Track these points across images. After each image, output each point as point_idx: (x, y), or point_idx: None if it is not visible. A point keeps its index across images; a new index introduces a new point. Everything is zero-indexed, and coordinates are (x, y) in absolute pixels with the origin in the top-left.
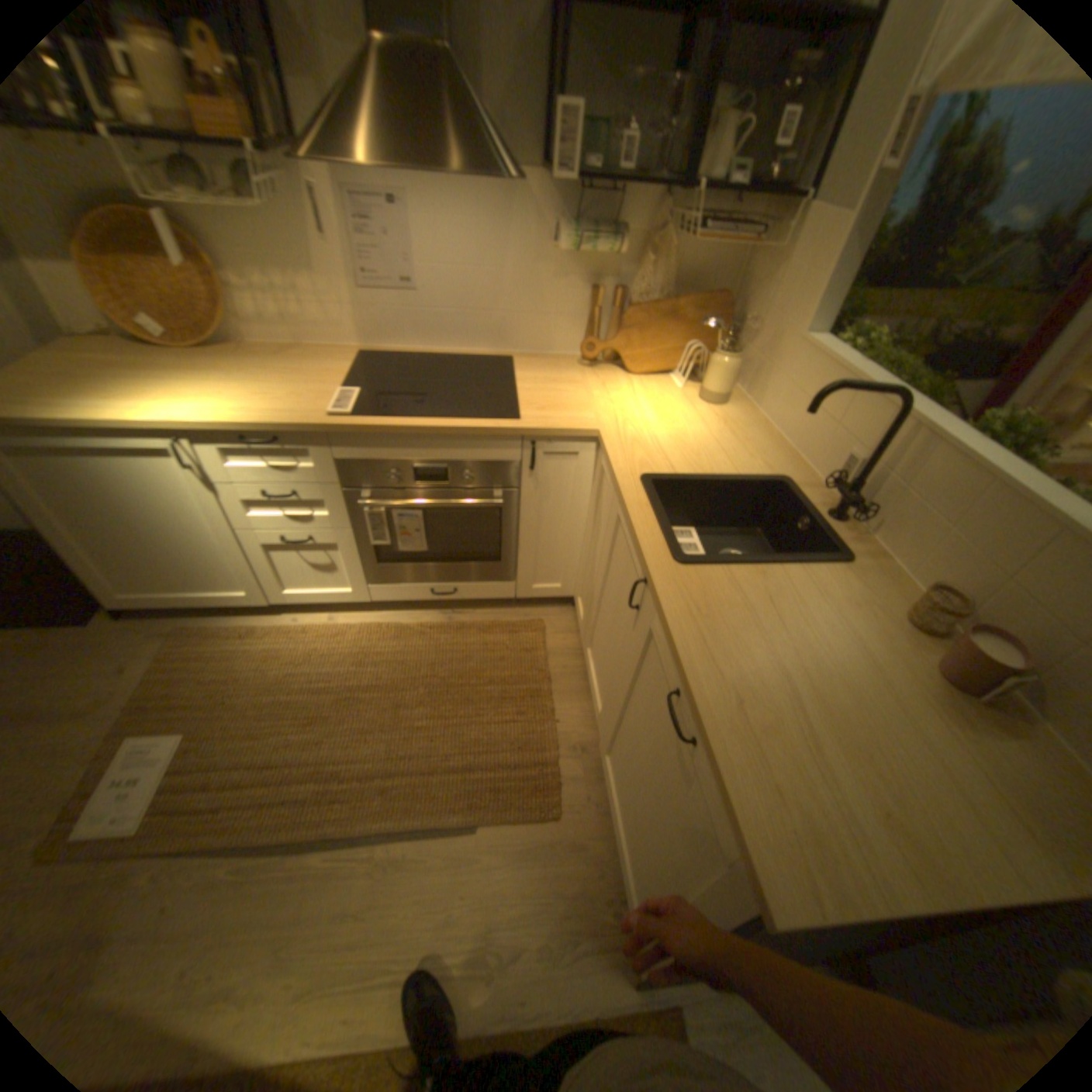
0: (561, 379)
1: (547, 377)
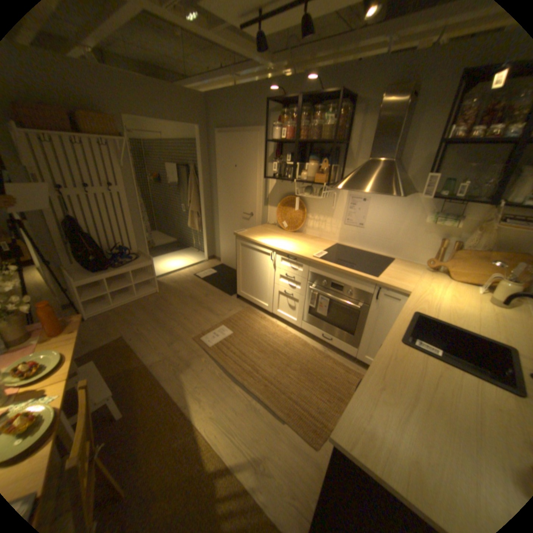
0: (412, 271)
1: (406, 269)
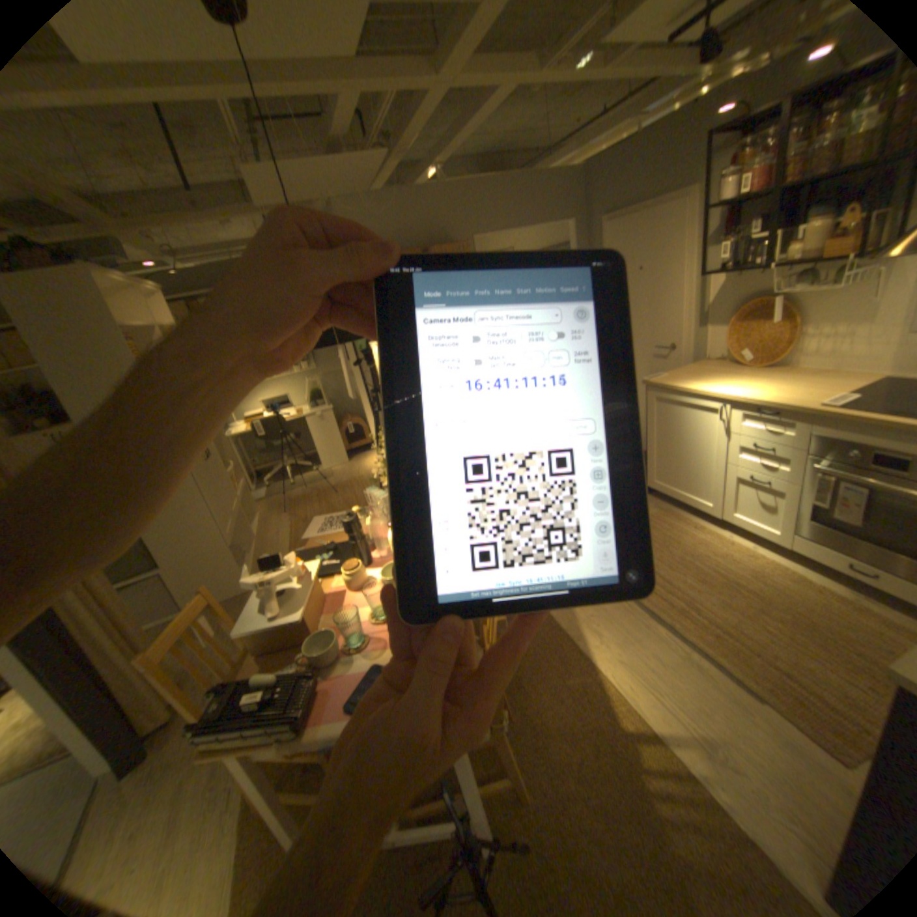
0: None
1: None
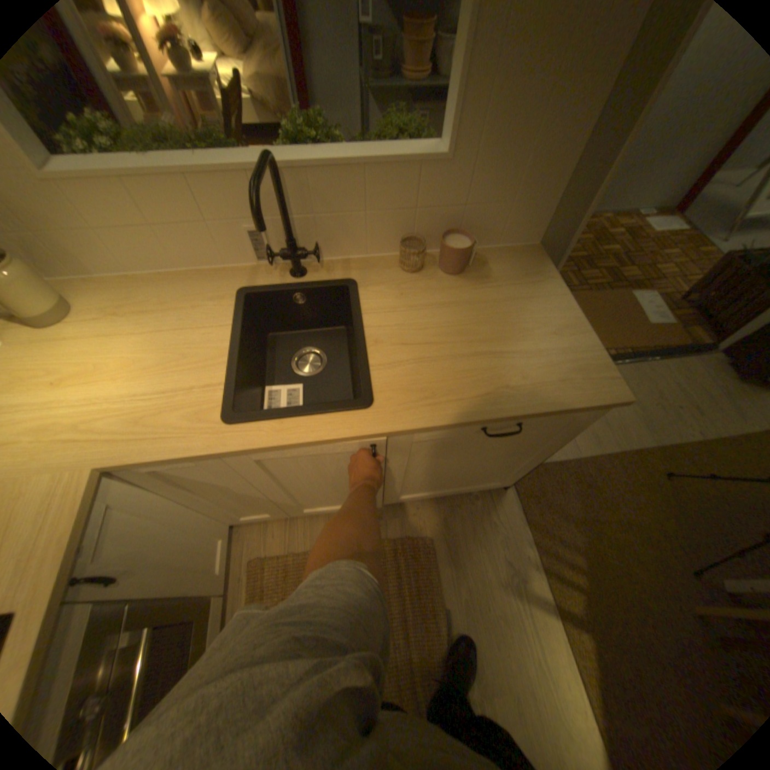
0: None
1: None
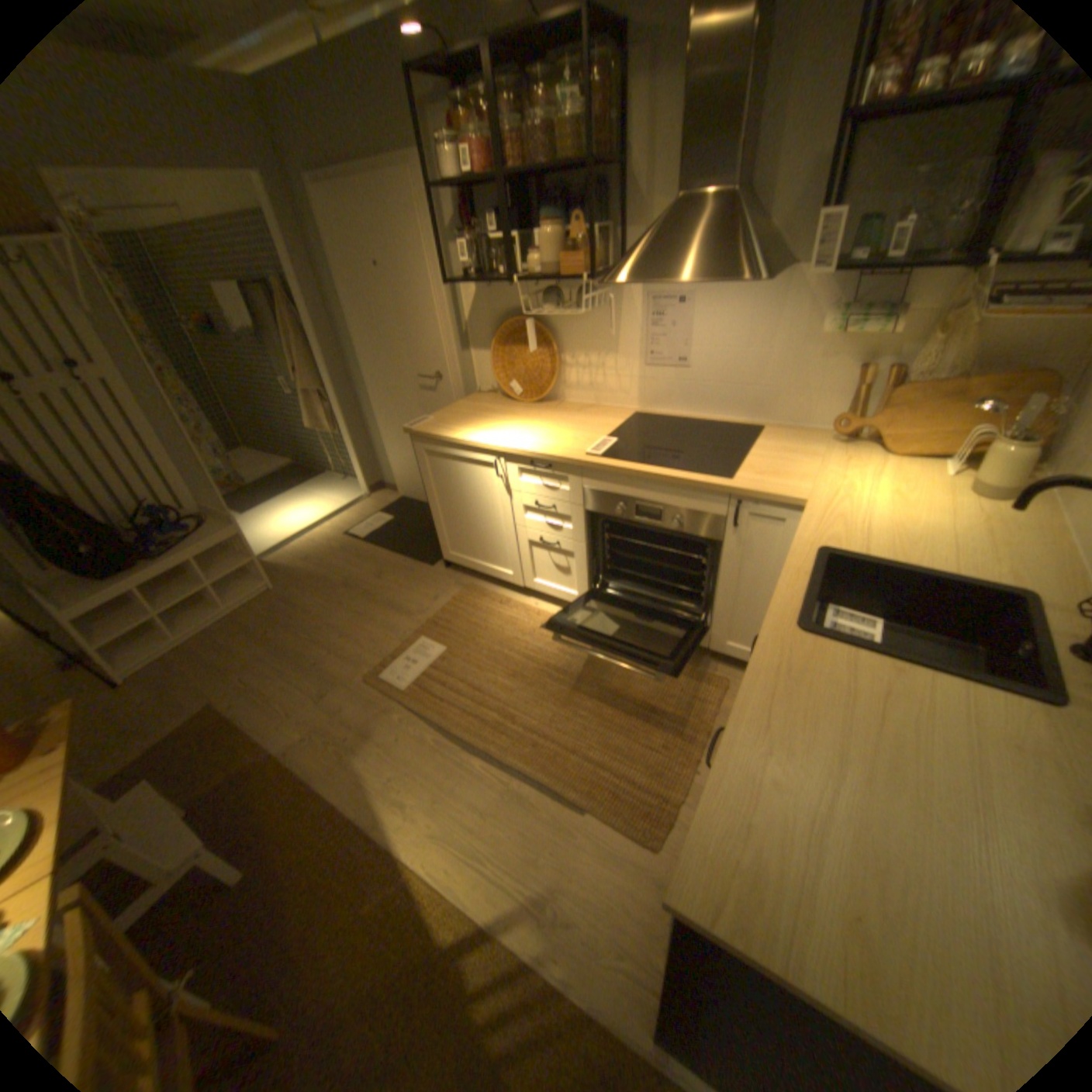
0: (802, 450)
1: (789, 447)
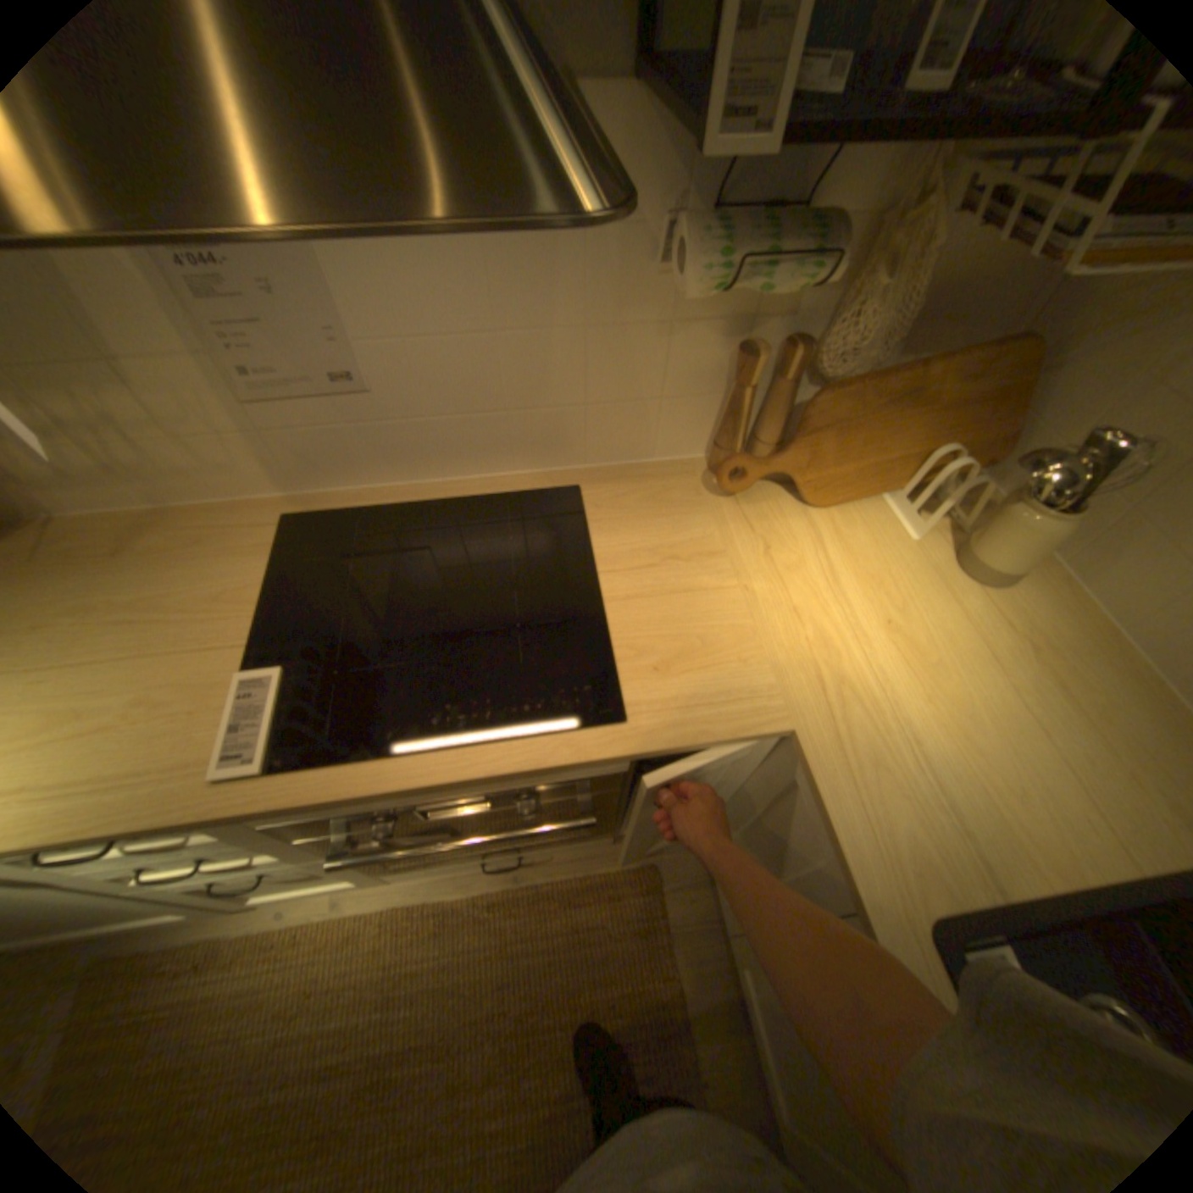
0: (681, 541)
1: (654, 537)
